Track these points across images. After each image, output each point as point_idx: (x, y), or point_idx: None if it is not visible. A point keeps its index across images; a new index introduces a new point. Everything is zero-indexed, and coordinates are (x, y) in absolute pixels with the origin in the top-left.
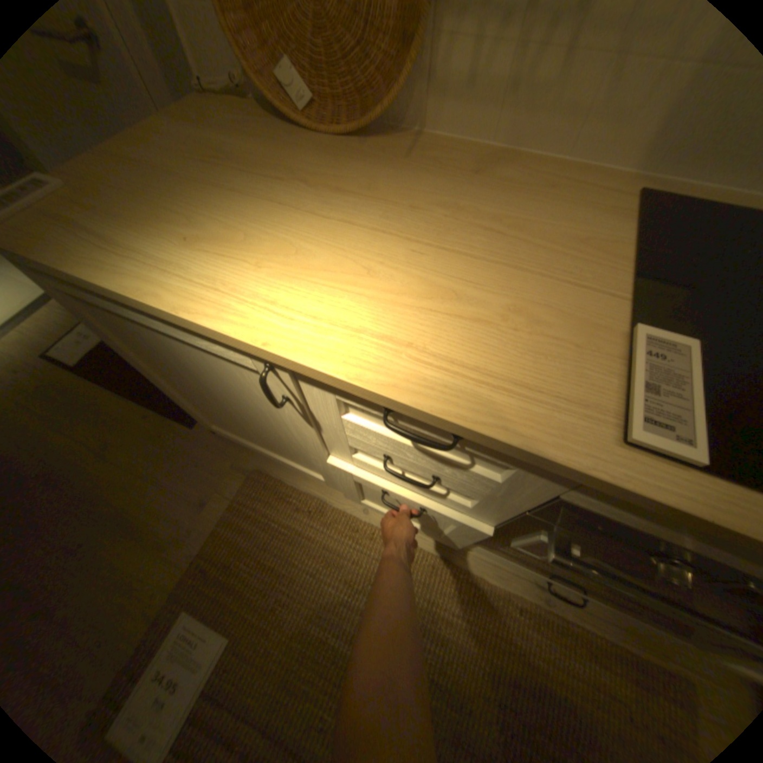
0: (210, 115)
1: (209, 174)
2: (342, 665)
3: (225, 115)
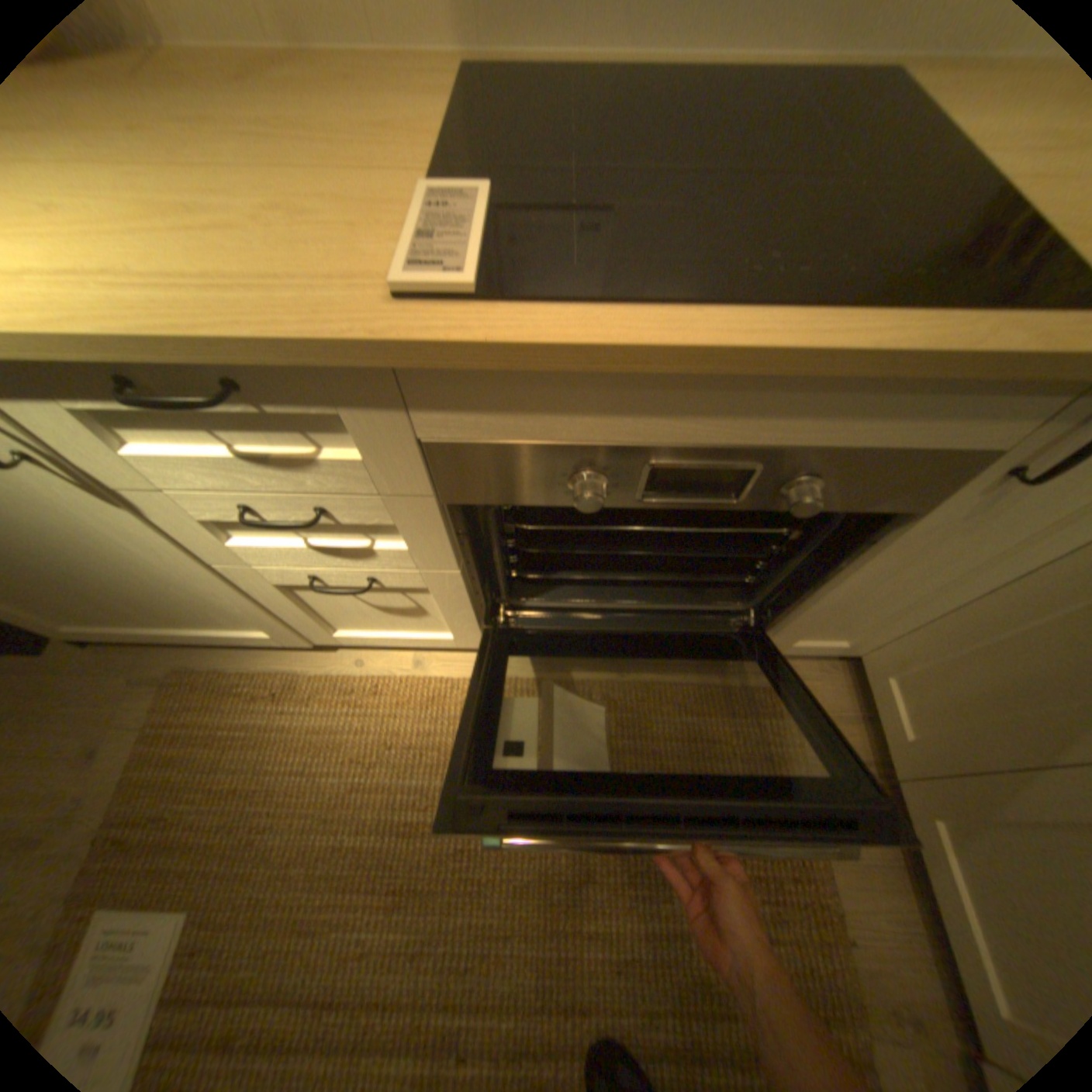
0: None
1: None
2: (370, 862)
3: None
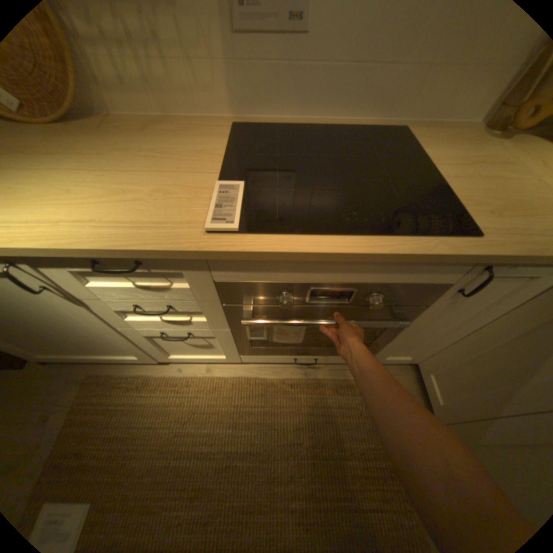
0: None
1: None
2: (183, 474)
3: None
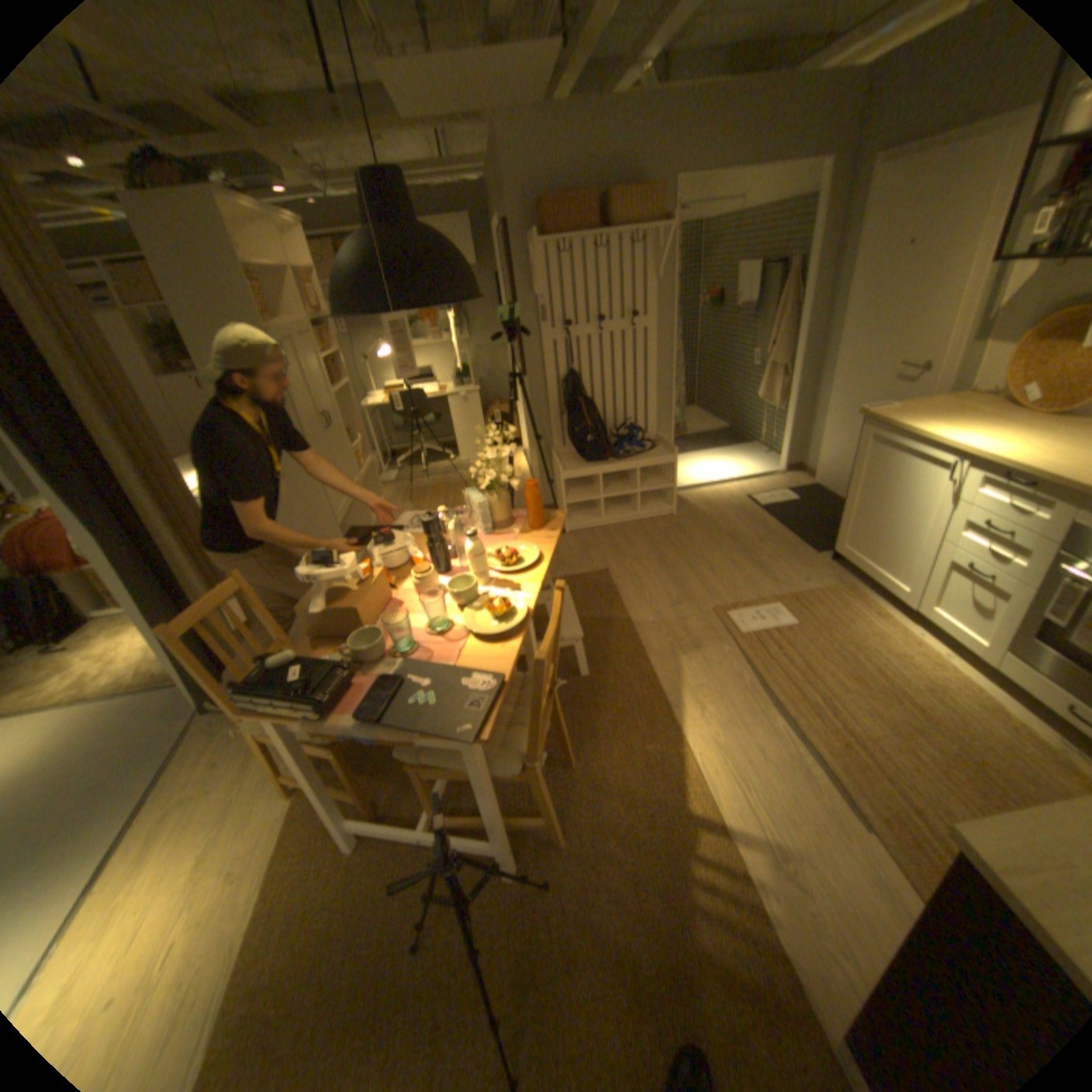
0: (969, 401)
1: (965, 414)
2: (861, 667)
3: (982, 400)
